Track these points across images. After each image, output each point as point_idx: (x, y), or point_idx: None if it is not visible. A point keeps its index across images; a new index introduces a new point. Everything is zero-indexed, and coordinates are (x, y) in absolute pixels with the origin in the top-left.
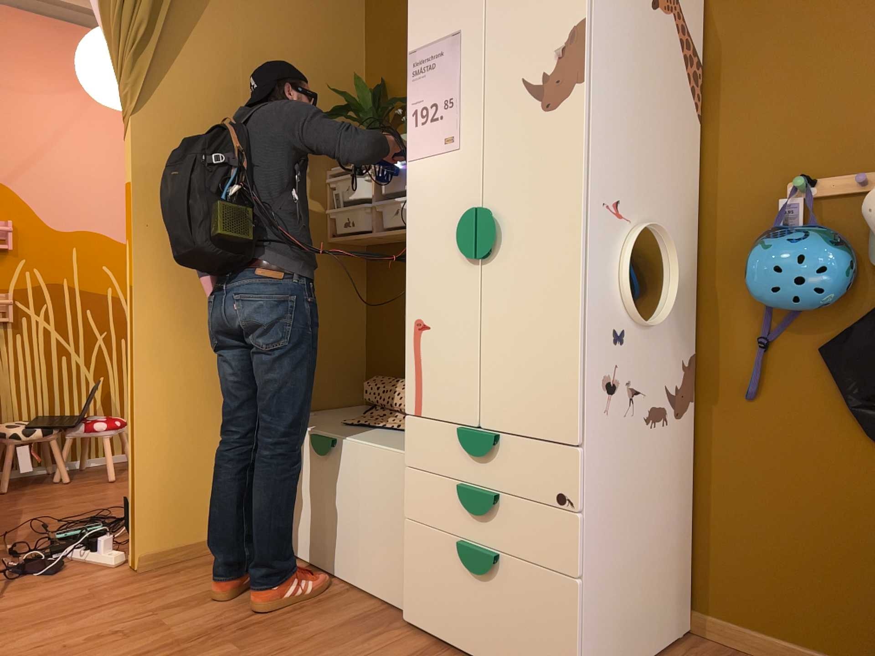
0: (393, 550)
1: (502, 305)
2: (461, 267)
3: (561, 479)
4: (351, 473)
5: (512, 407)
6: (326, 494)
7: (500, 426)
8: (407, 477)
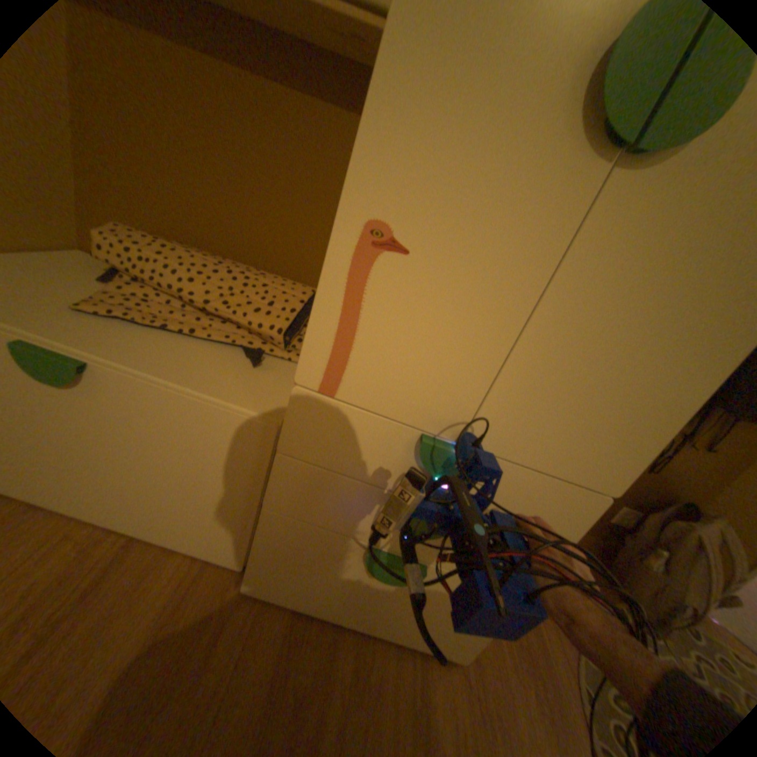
0: (220, 515)
1: (612, 273)
2: (554, 147)
3: (564, 519)
4: (136, 418)
5: (536, 431)
6: (71, 433)
7: (501, 448)
8: (278, 461)
